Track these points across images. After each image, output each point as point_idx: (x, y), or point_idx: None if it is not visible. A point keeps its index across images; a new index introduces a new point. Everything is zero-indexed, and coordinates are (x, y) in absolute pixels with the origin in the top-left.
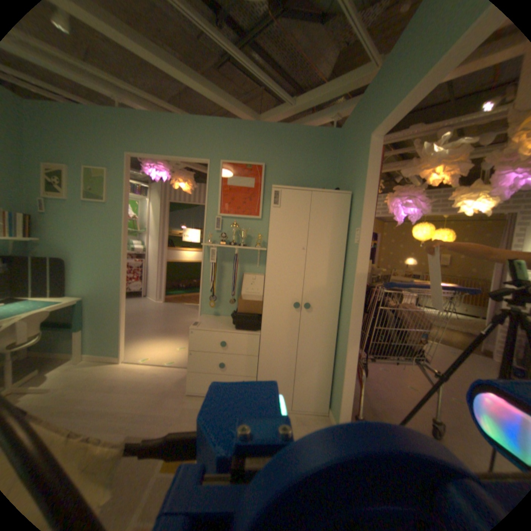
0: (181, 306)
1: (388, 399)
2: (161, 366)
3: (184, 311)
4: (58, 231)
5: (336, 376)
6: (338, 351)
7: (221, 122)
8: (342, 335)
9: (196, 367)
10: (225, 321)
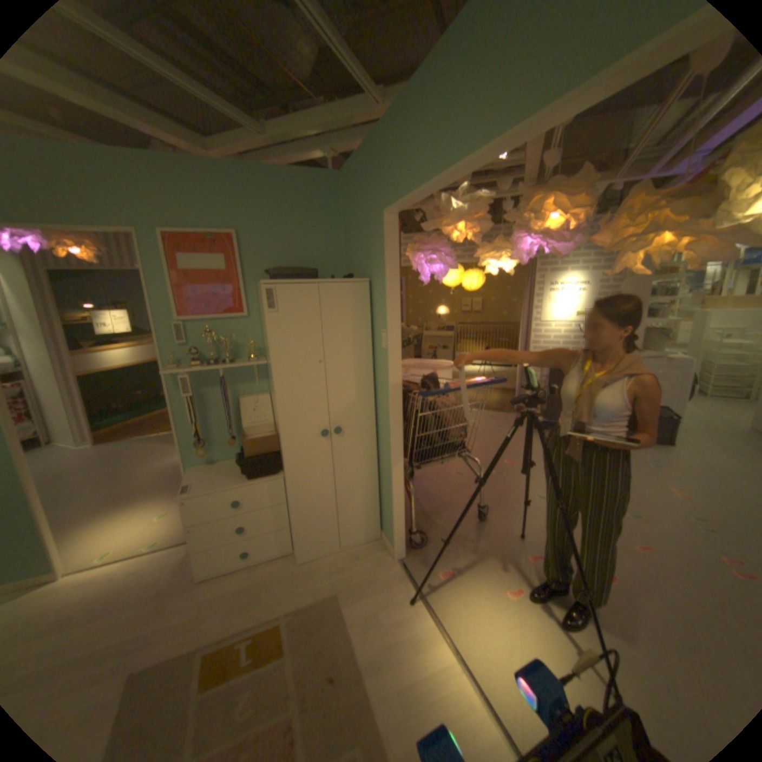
0: (130, 444)
1: (437, 494)
2: (138, 556)
3: (139, 452)
4: None
5: (382, 496)
6: (381, 470)
7: (140, 158)
8: (384, 453)
9: (202, 544)
10: (227, 469)
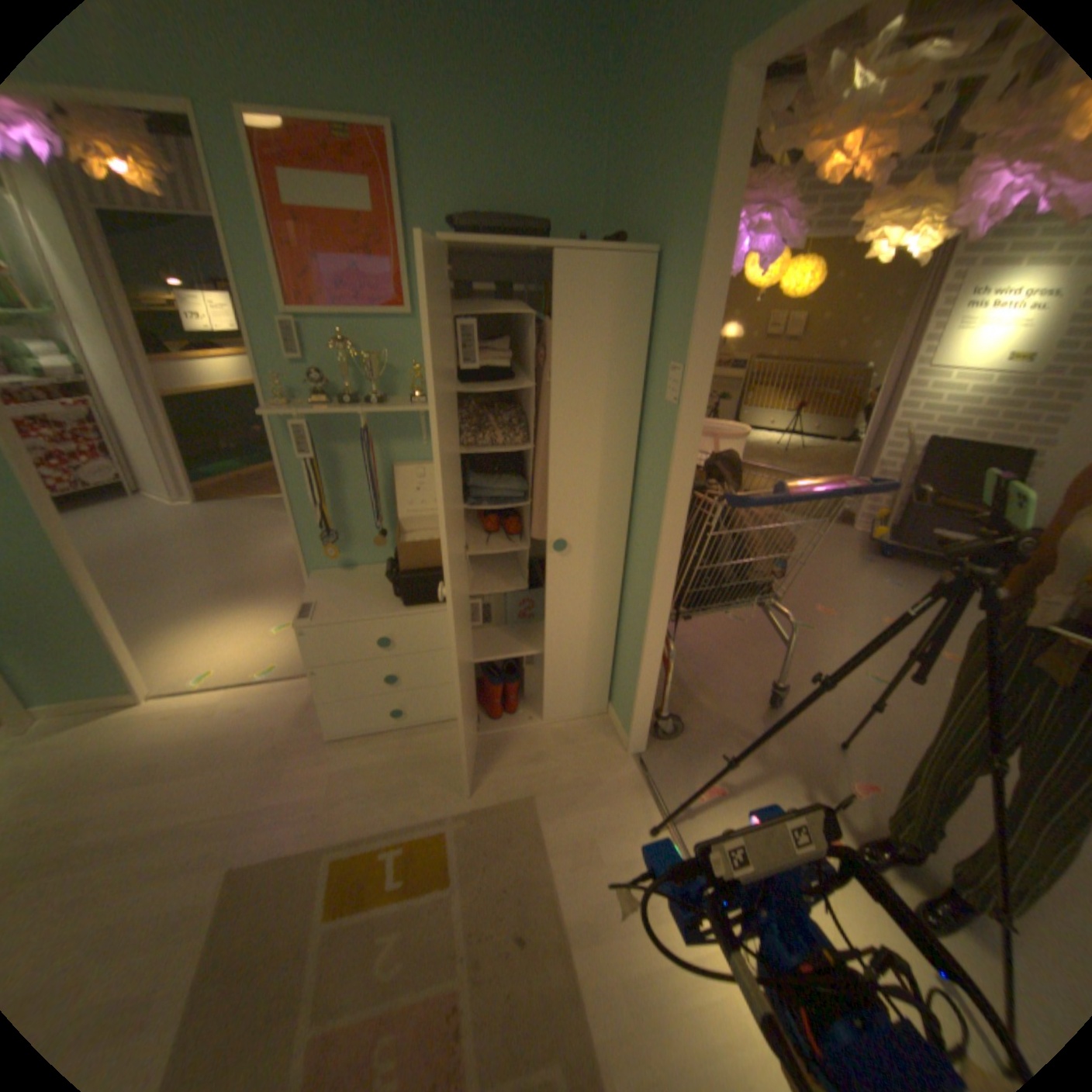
0: (244, 506)
1: (700, 649)
2: (249, 684)
3: (256, 520)
4: None
5: (620, 655)
6: (625, 615)
7: None
8: (635, 590)
9: (335, 692)
10: (373, 580)
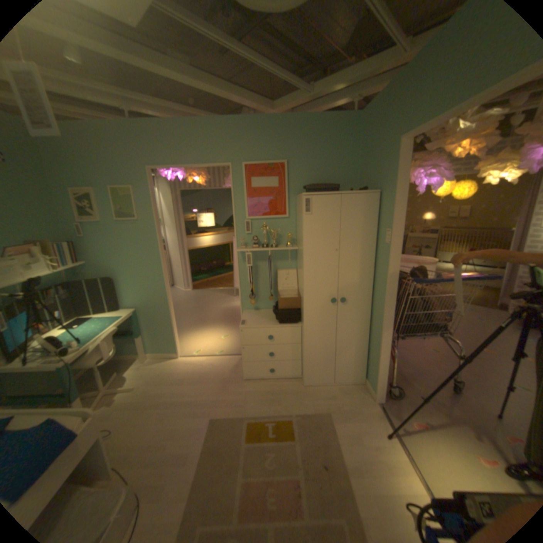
0: (209, 291)
1: (414, 362)
2: (214, 355)
3: (213, 296)
4: (98, 251)
5: (370, 354)
6: (372, 334)
7: (237, 120)
8: (376, 321)
9: (249, 357)
10: (266, 314)
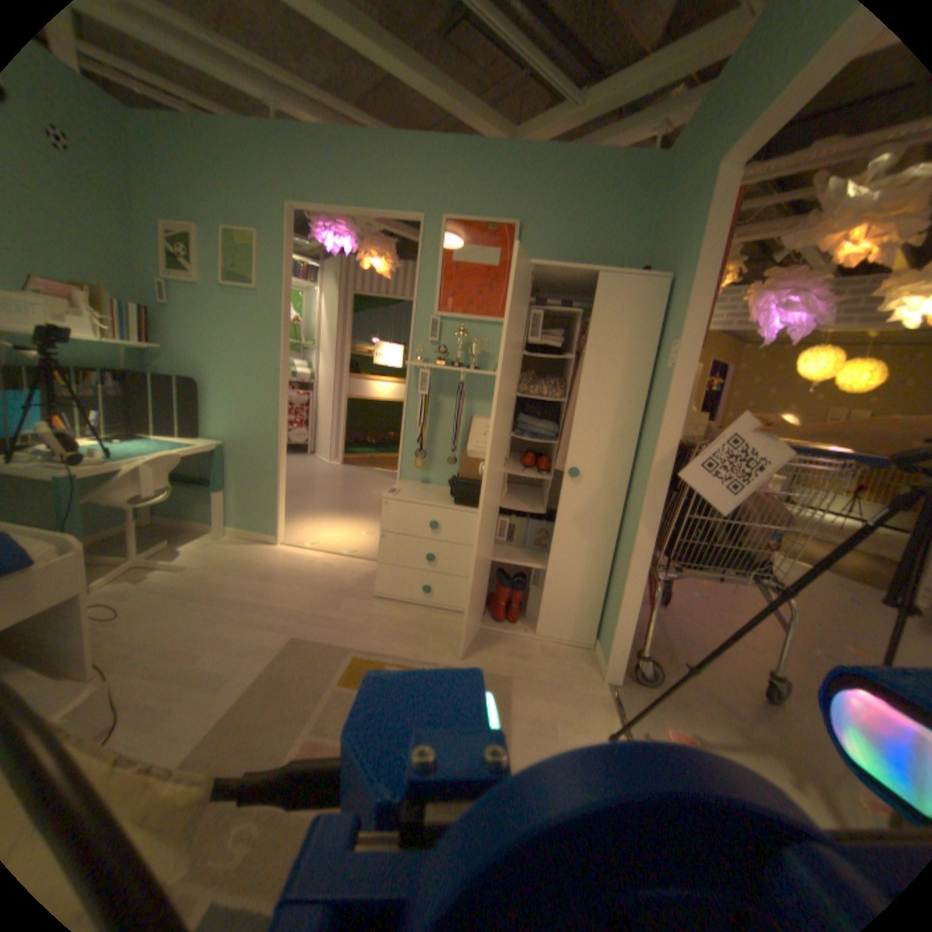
0: (369, 472)
1: (701, 640)
2: (338, 555)
3: (373, 480)
4: (186, 335)
5: (612, 590)
6: (620, 551)
7: (448, 143)
8: (630, 525)
9: (391, 557)
10: (438, 491)
